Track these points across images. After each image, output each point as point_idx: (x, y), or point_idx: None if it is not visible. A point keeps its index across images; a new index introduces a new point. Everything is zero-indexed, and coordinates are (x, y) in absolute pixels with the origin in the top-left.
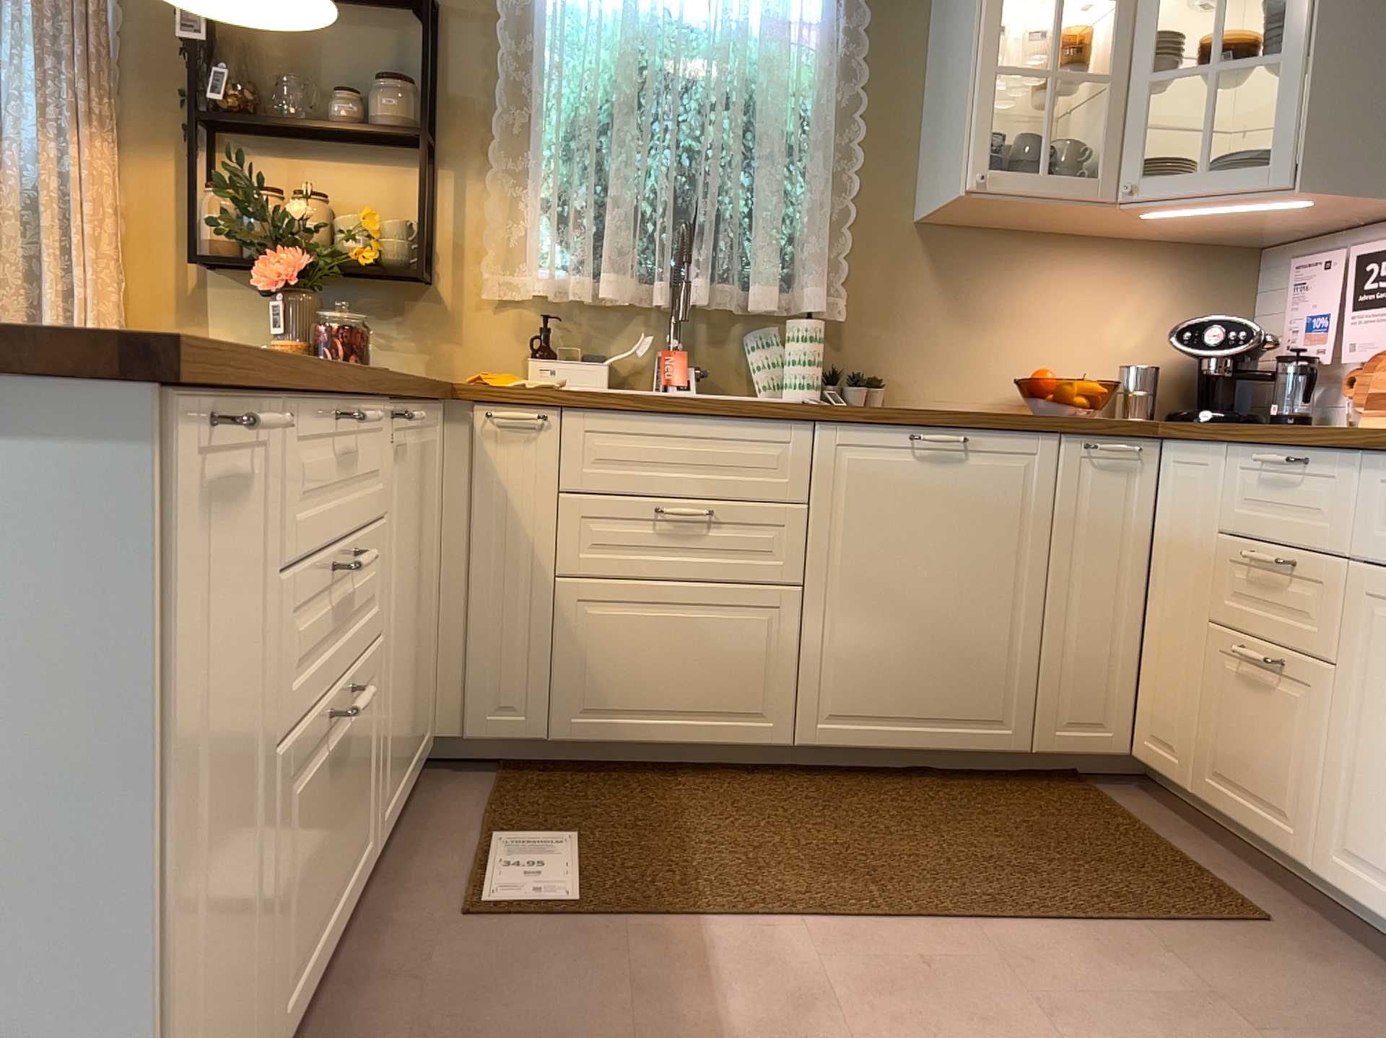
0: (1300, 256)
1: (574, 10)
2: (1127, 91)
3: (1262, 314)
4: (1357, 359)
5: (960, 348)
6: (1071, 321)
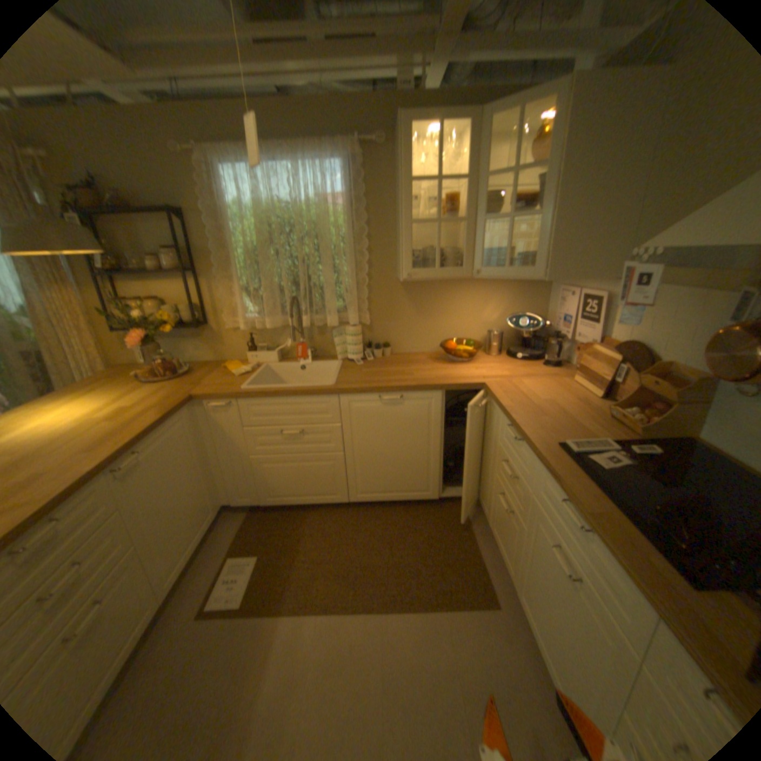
0: (565, 282)
1: (234, 201)
2: (476, 222)
3: (551, 301)
4: (580, 339)
5: (420, 327)
6: (466, 311)
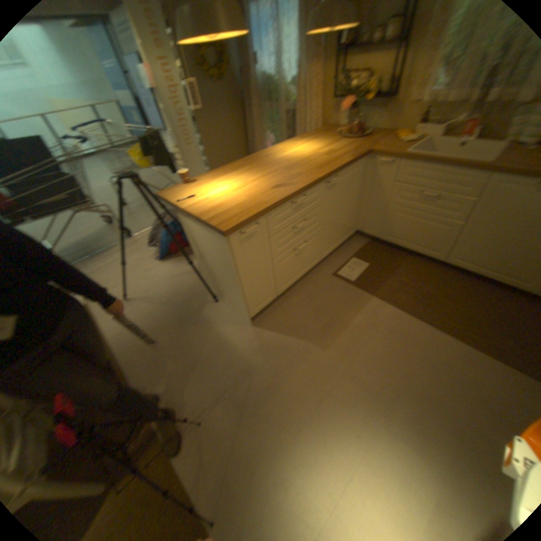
0: None
1: None
2: None
3: None
4: None
5: None
6: None
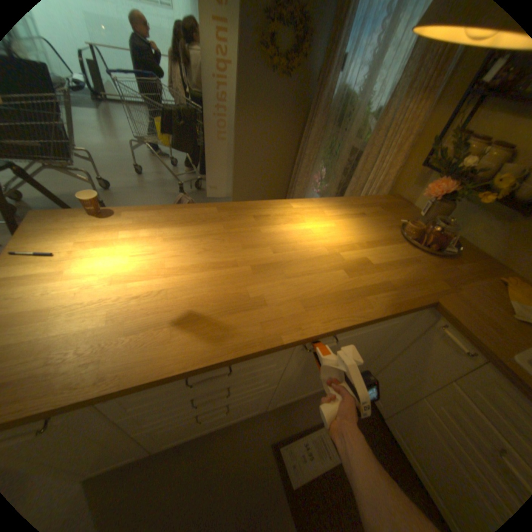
0: None
1: None
2: None
3: None
4: None
5: None
6: None
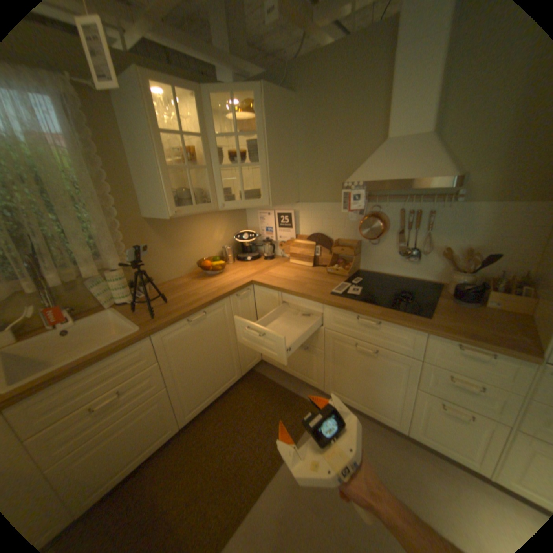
0: (257, 208)
1: None
2: (211, 170)
3: (248, 222)
4: (281, 240)
5: (173, 257)
6: (203, 237)
